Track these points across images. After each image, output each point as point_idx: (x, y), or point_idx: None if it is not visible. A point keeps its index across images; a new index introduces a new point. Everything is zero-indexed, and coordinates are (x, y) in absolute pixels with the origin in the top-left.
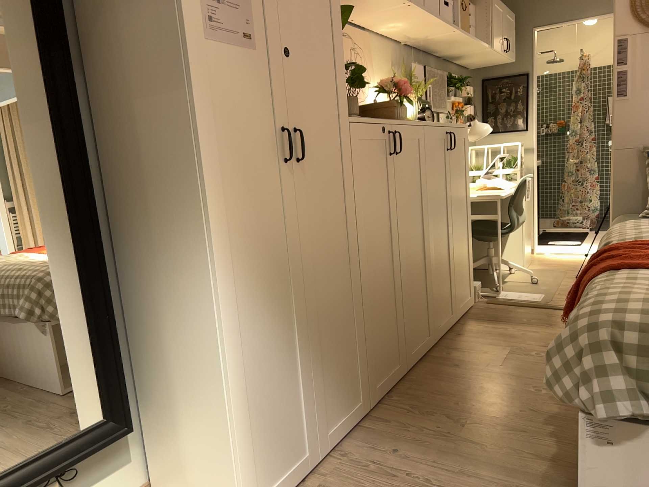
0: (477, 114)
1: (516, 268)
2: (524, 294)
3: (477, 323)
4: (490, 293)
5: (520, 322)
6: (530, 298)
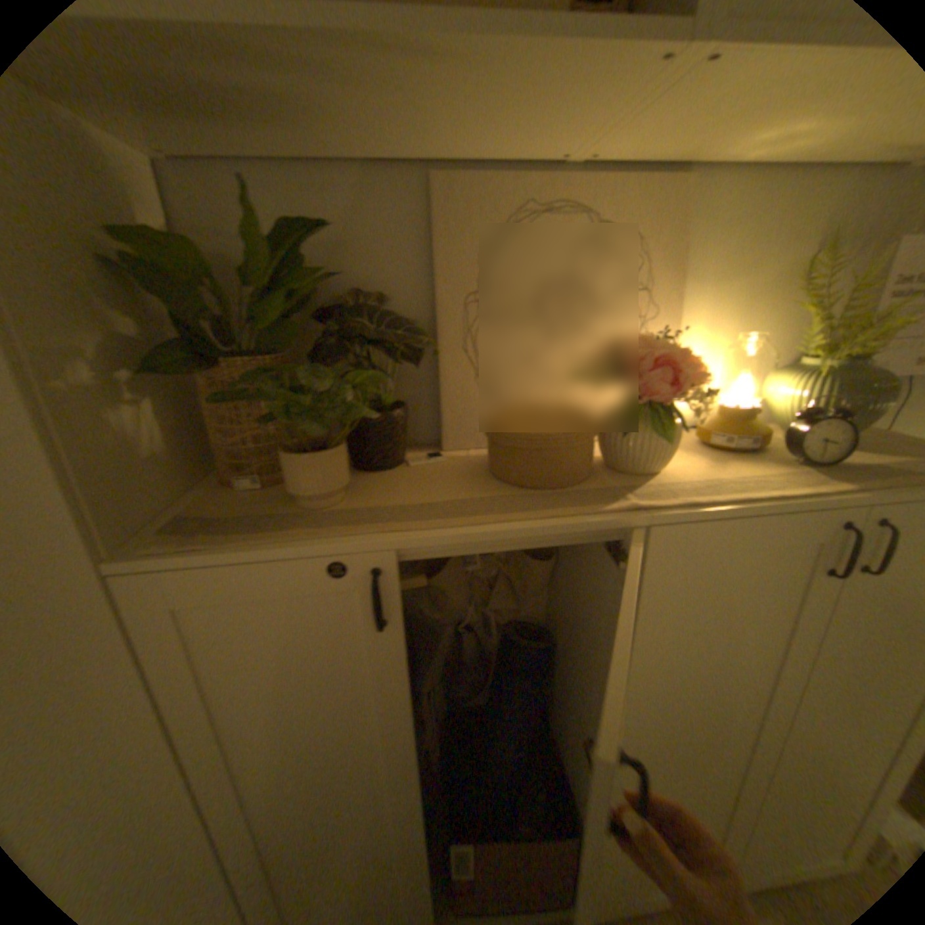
0: None
1: None
2: None
3: None
4: None
5: None
6: None
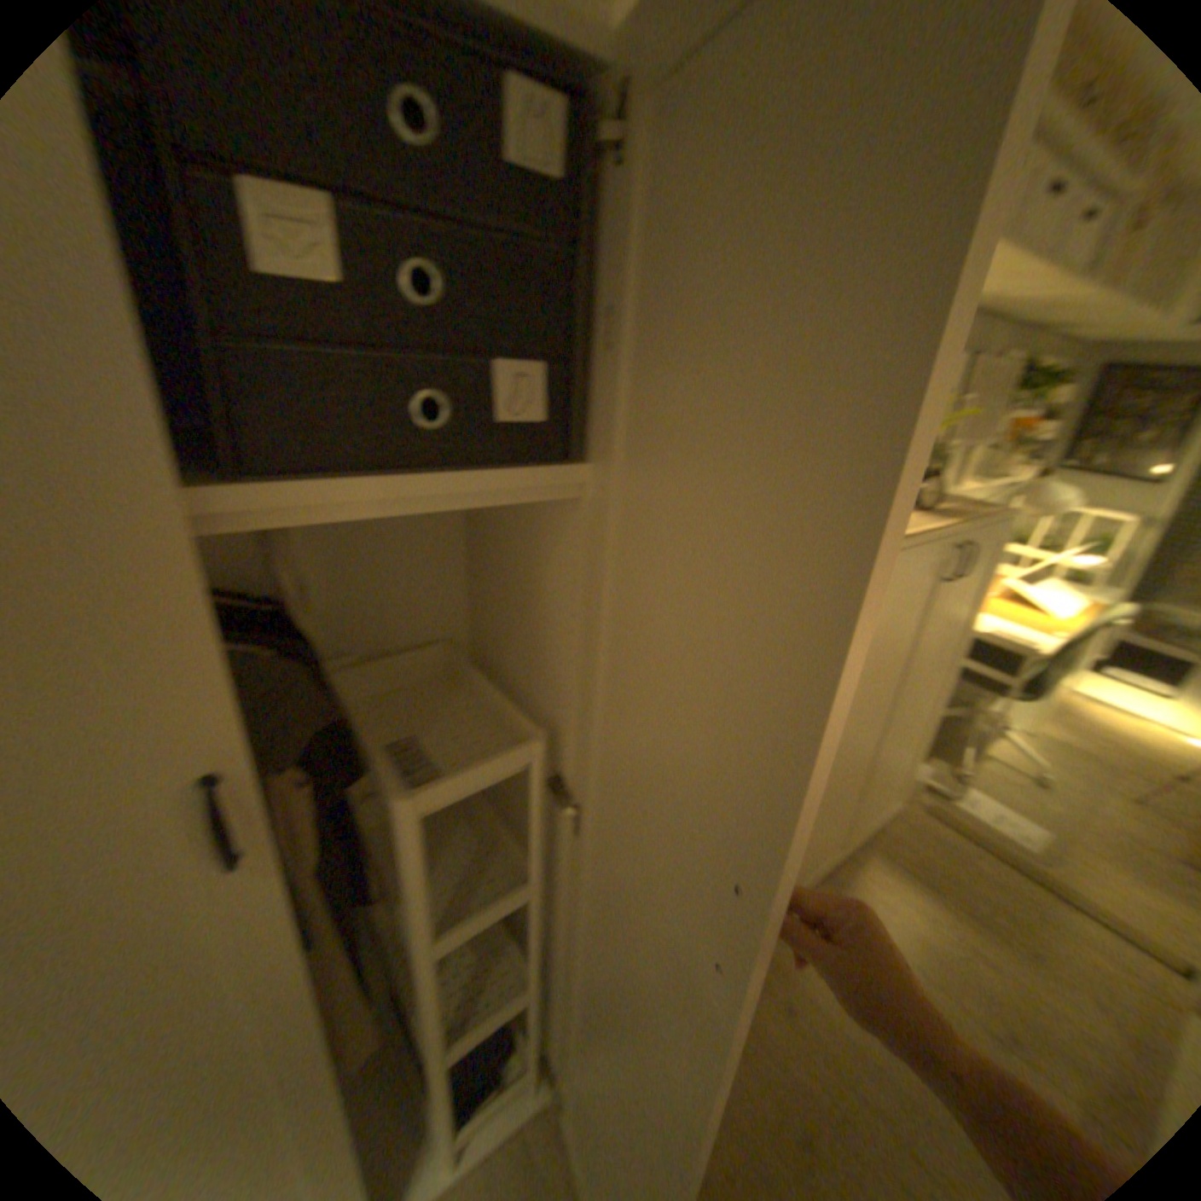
0: (1065, 427)
1: (1020, 728)
2: (1010, 817)
3: (887, 871)
4: (946, 784)
5: (973, 911)
6: (1018, 835)
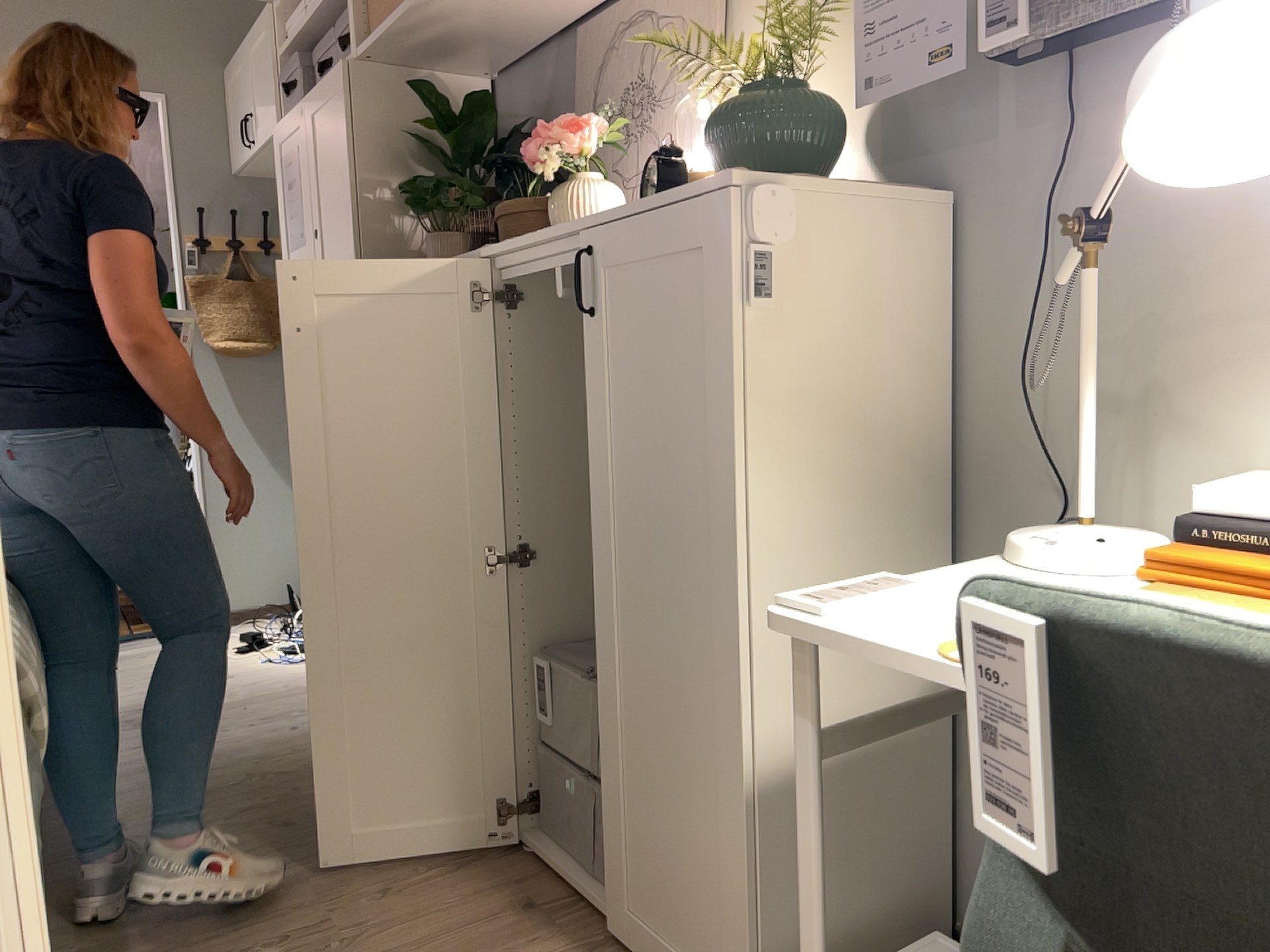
0: None
1: None
2: None
3: None
4: None
5: None
6: None
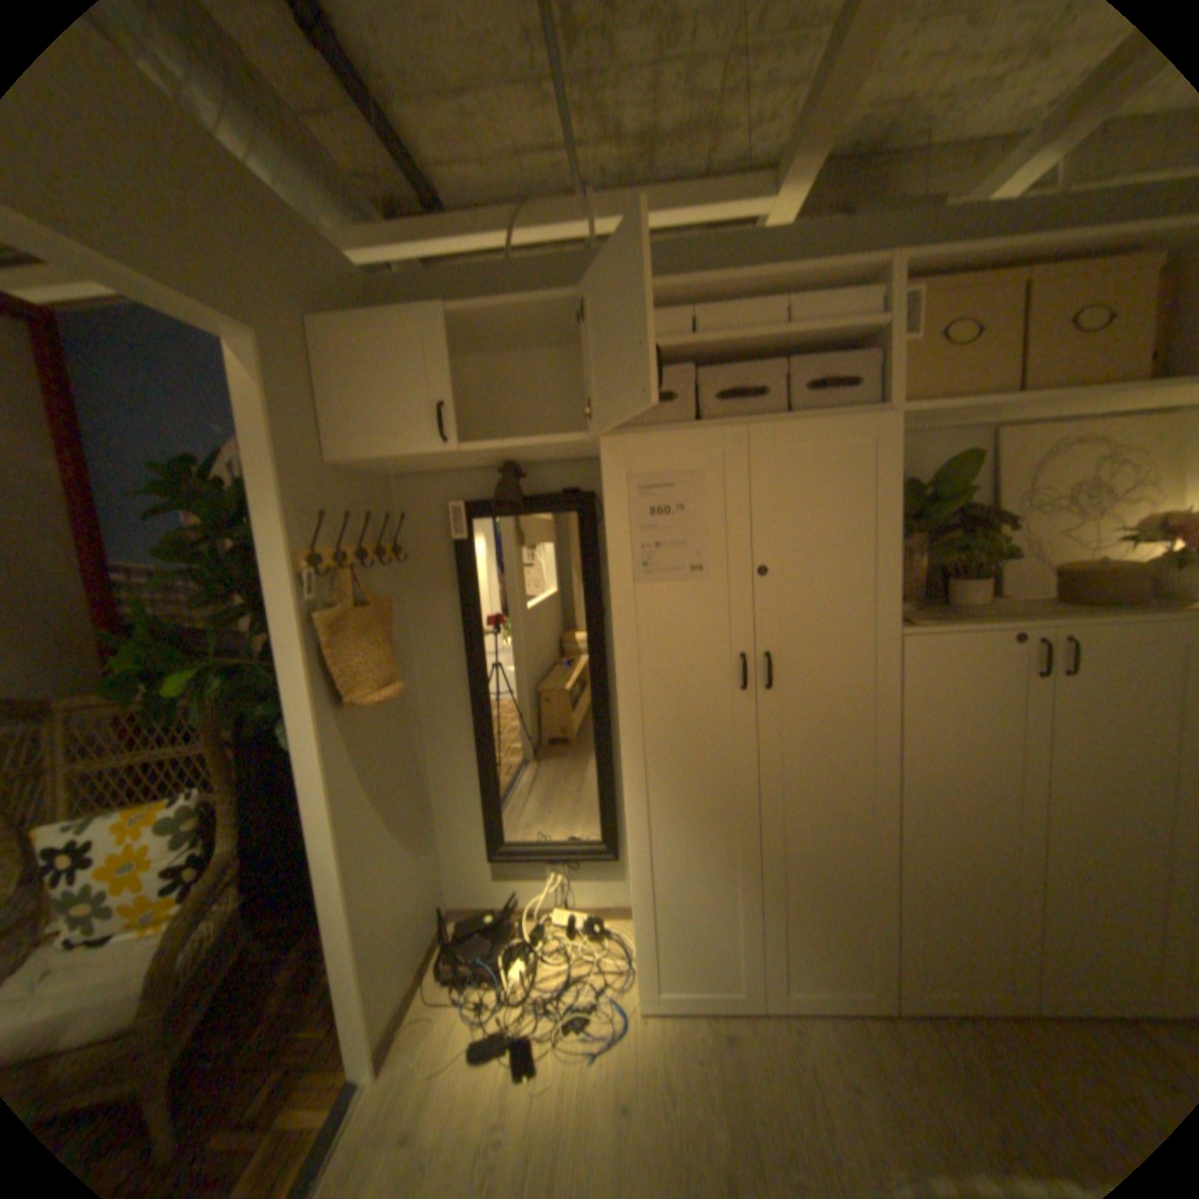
0: None
1: None
2: None
3: None
4: None
5: None
6: None
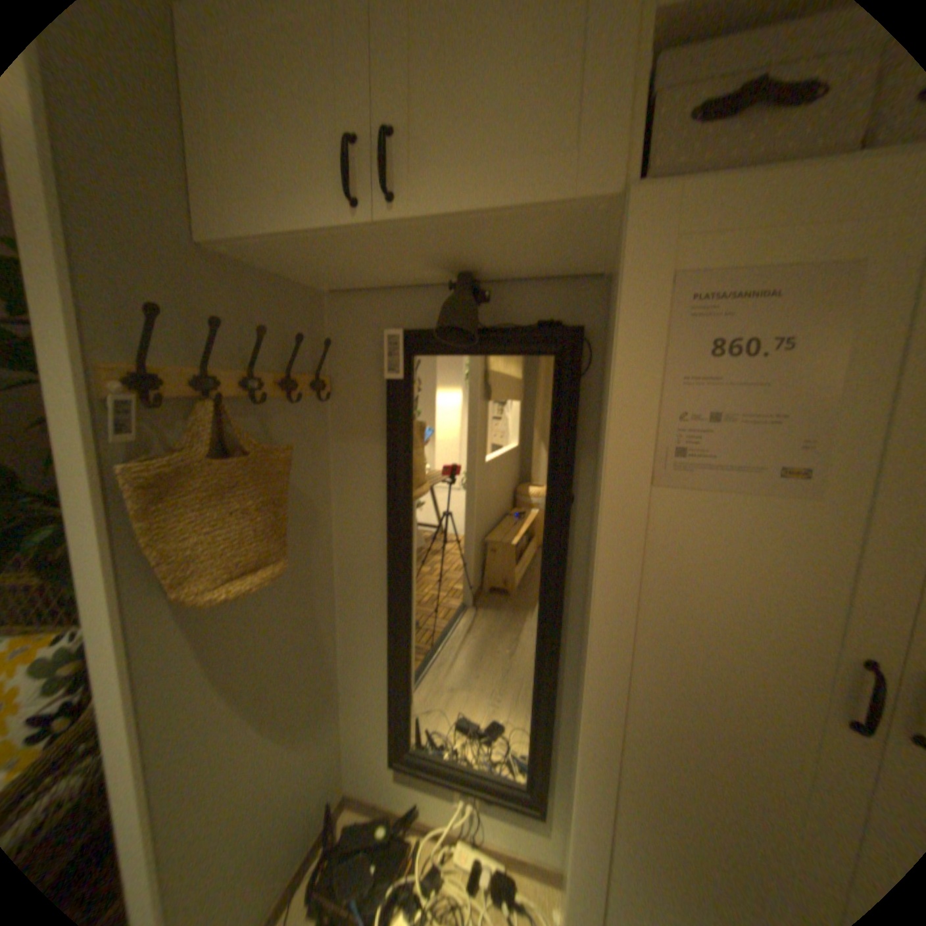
0: None
1: None
2: None
3: None
4: None
5: None
6: None
